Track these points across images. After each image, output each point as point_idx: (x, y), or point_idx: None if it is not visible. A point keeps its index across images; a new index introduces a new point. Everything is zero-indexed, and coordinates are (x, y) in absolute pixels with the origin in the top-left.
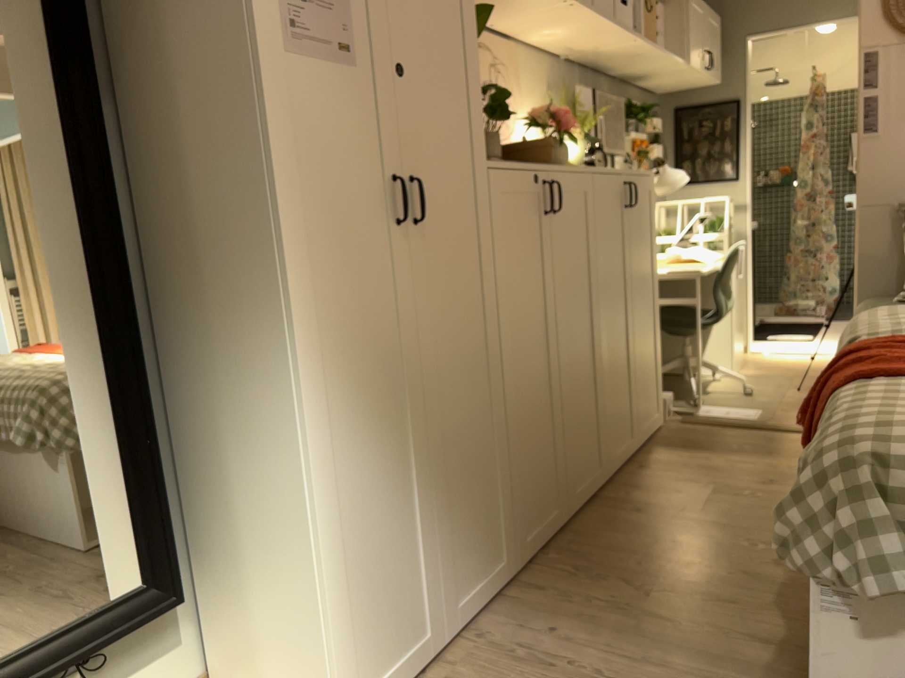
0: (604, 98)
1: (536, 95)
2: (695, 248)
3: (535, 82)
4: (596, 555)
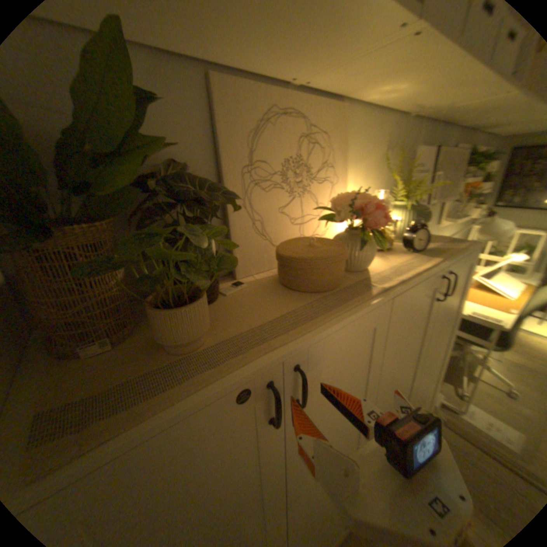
0: (452, 149)
1: (374, 158)
2: (501, 278)
3: (376, 146)
4: None
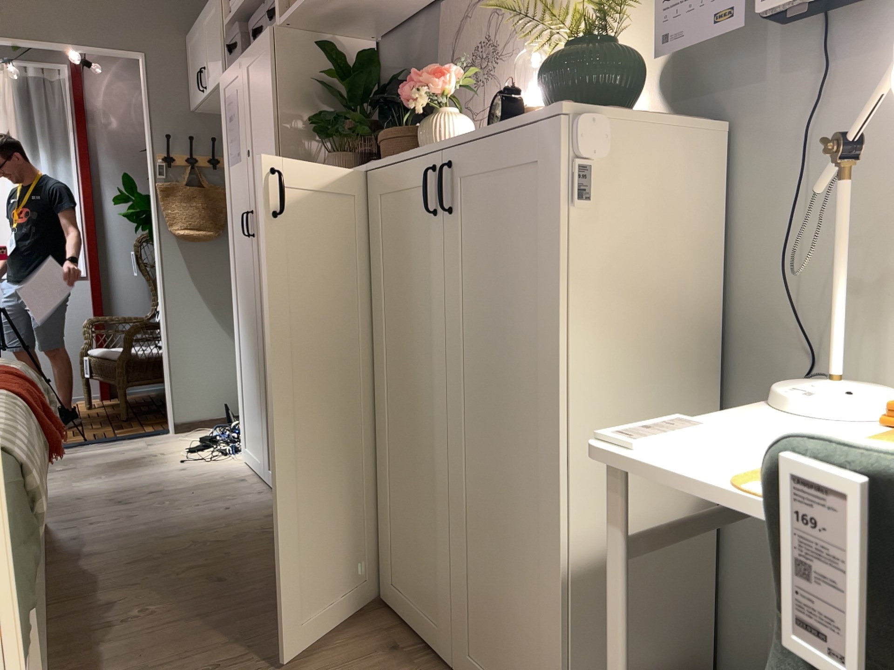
0: None
1: None
2: None
3: None
4: (267, 548)
